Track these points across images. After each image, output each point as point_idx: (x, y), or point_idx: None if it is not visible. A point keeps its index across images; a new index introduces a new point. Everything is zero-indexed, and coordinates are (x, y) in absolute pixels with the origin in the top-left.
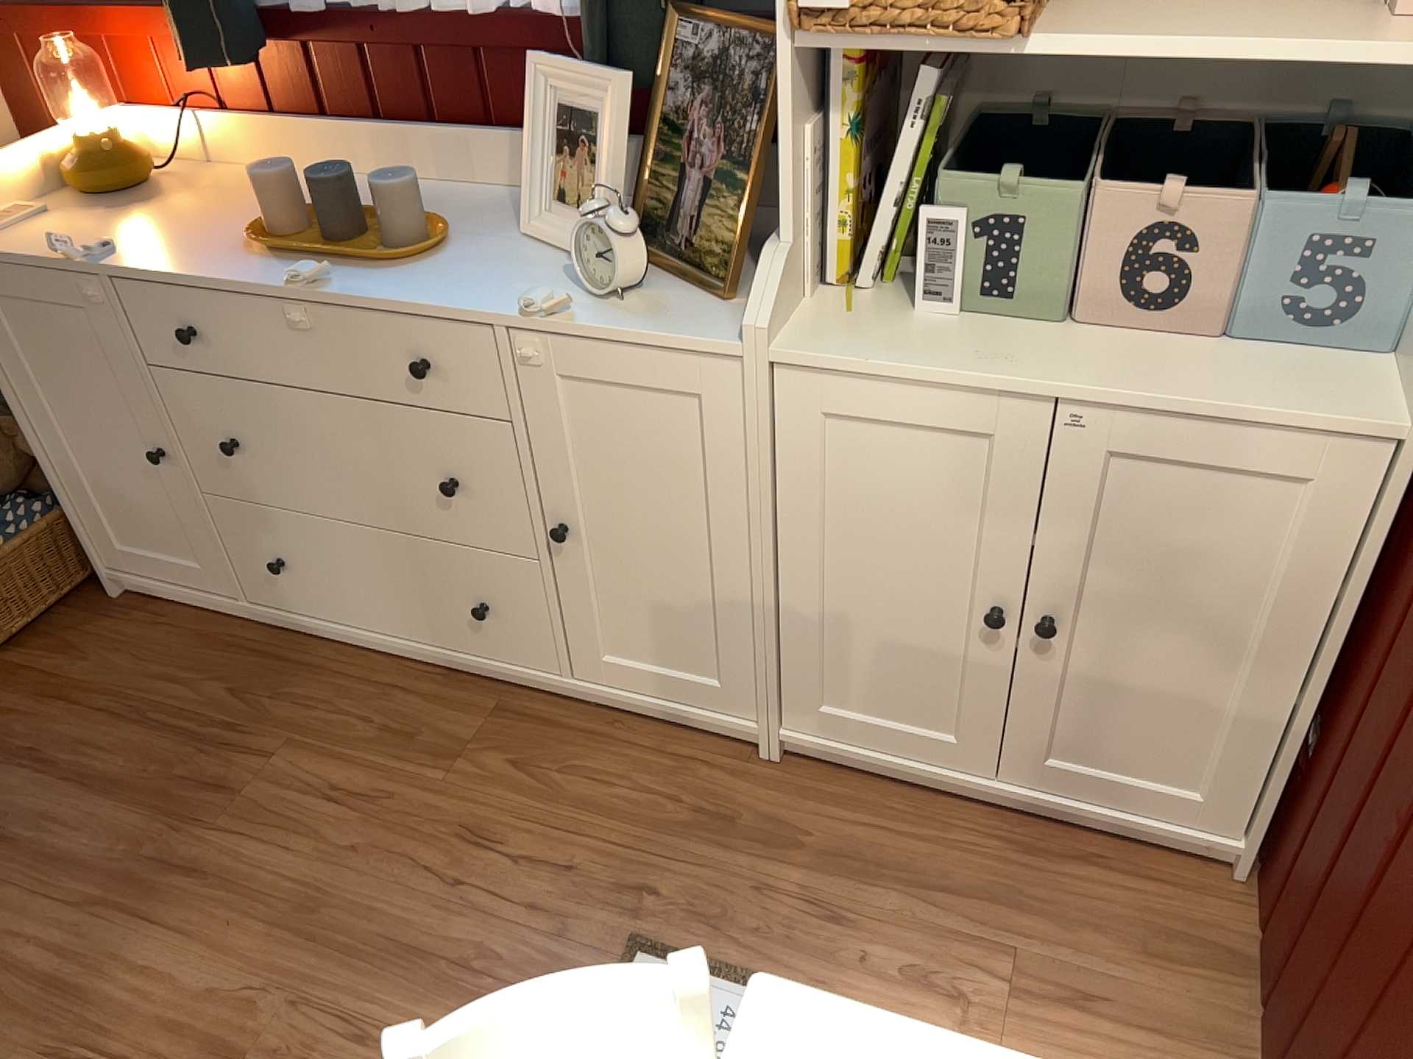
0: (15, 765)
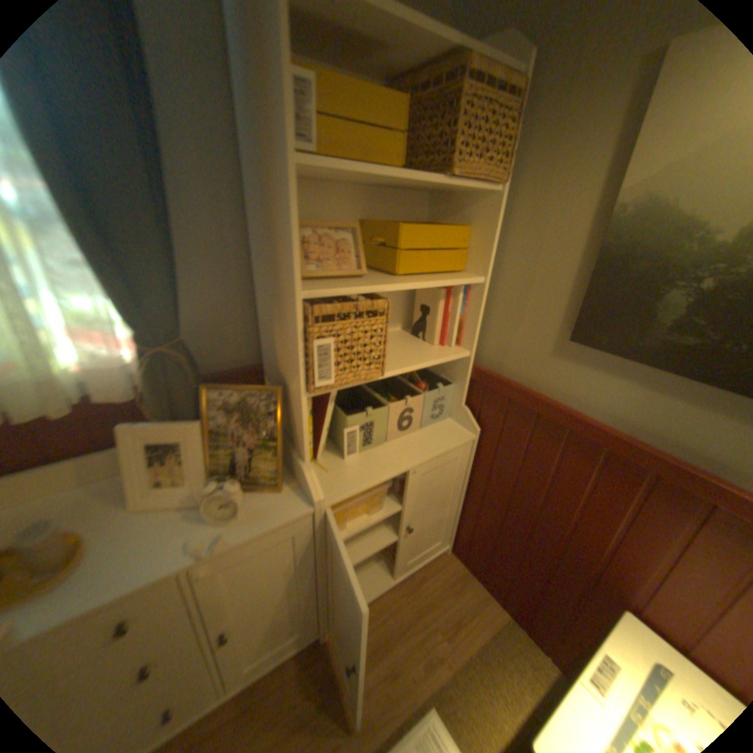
0: None
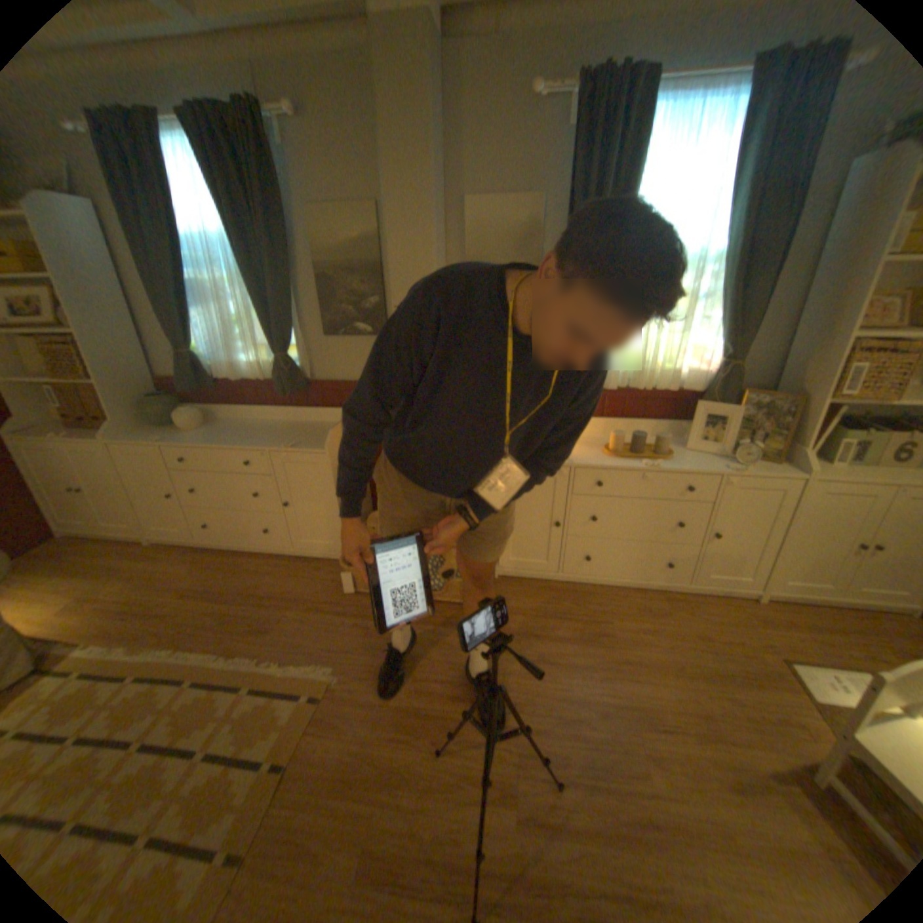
0: (525, 641)
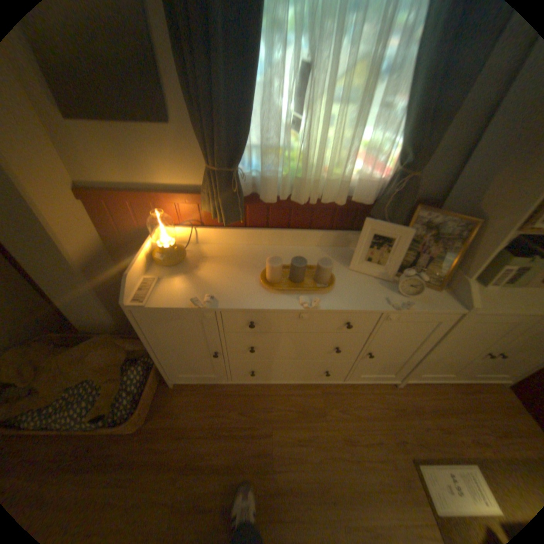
0: (183, 476)
